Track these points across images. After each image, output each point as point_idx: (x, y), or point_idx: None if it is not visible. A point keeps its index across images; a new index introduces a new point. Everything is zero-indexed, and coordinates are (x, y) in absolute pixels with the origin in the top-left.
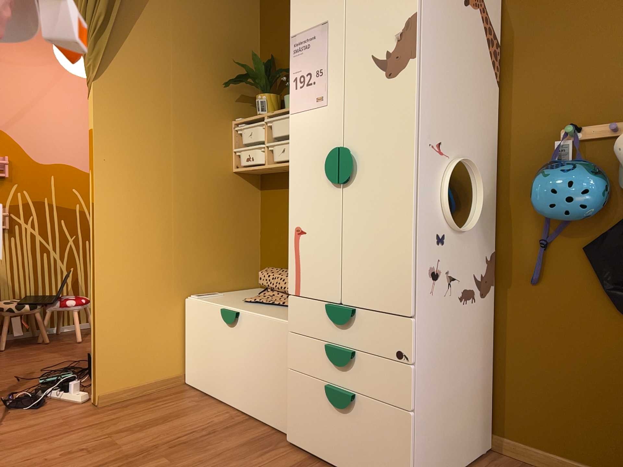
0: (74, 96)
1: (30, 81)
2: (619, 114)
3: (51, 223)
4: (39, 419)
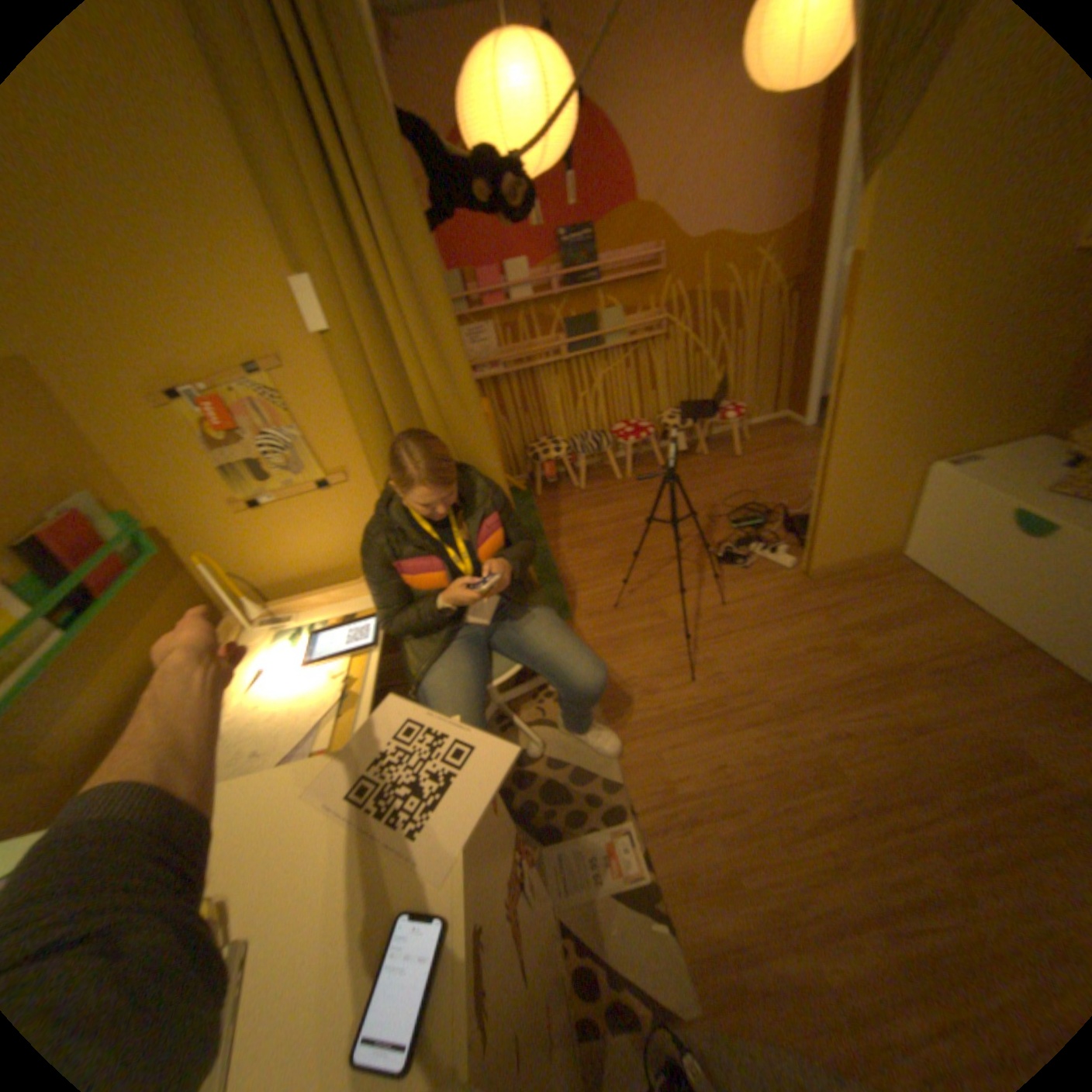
0: (729, 111)
1: (675, 109)
2: None
3: (699, 317)
4: (758, 587)
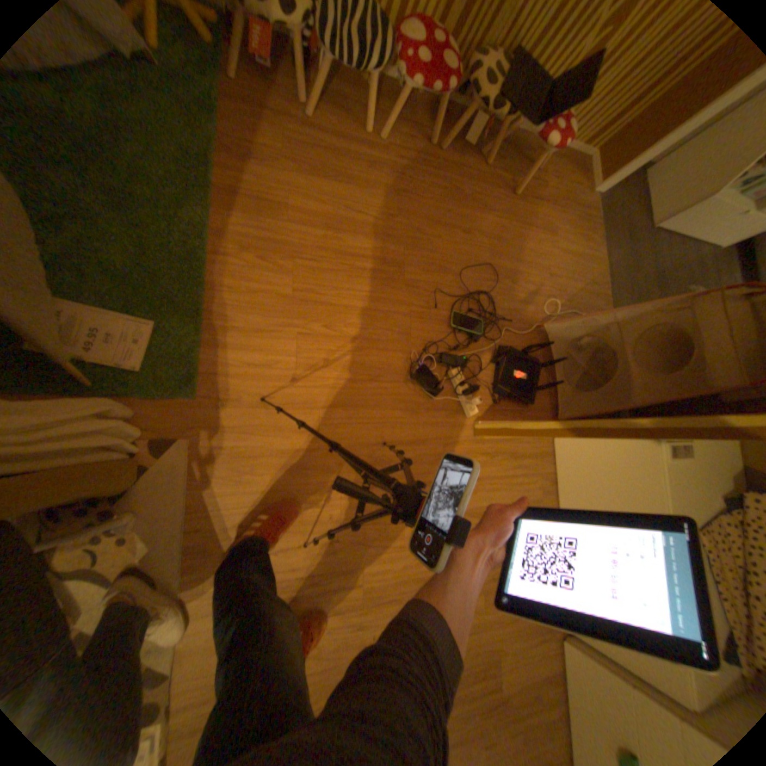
0: None
1: None
2: None
3: None
4: (429, 431)
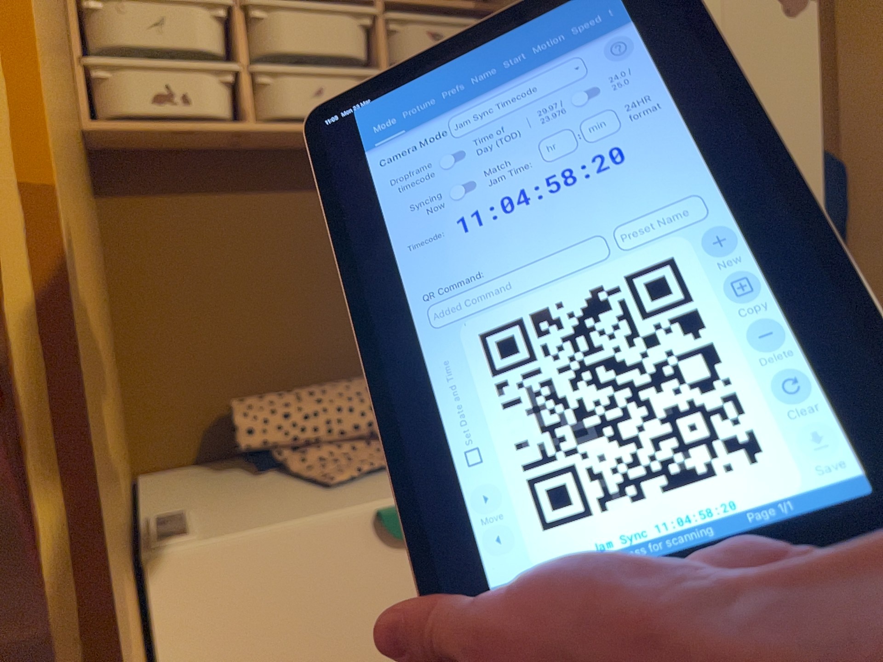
0: None
1: None
2: None
3: None
4: None
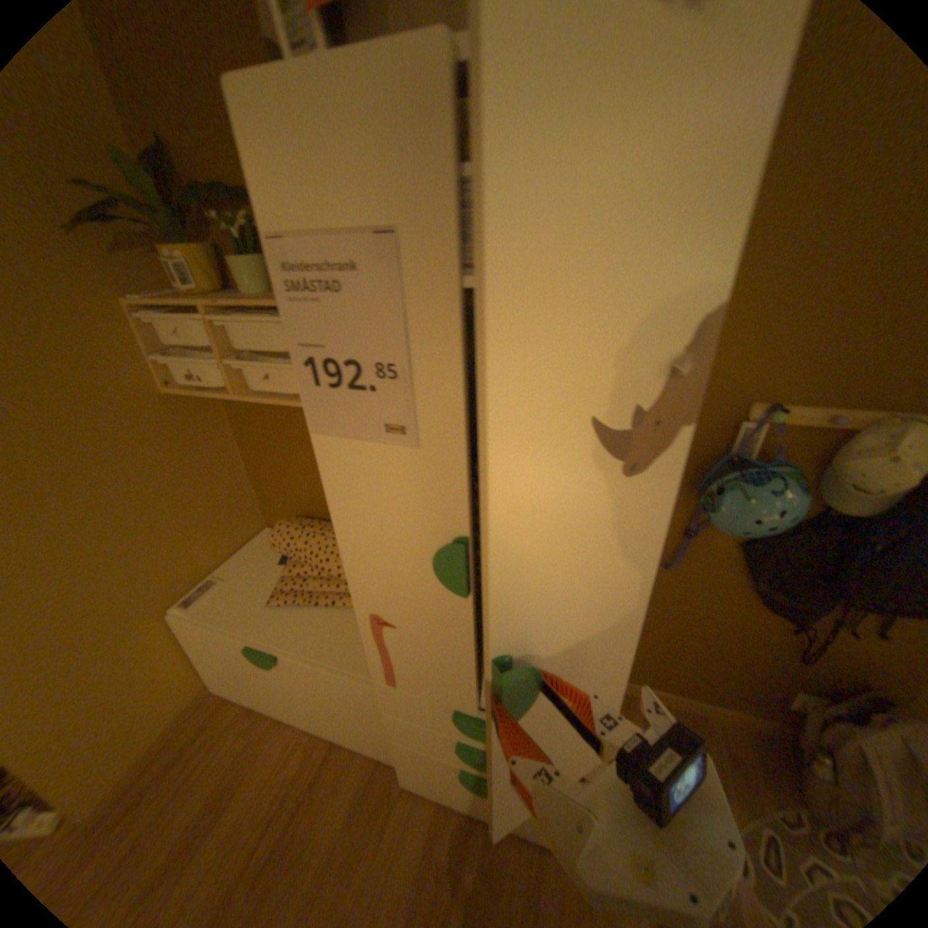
0: None
1: None
2: (849, 394)
3: None
4: None
